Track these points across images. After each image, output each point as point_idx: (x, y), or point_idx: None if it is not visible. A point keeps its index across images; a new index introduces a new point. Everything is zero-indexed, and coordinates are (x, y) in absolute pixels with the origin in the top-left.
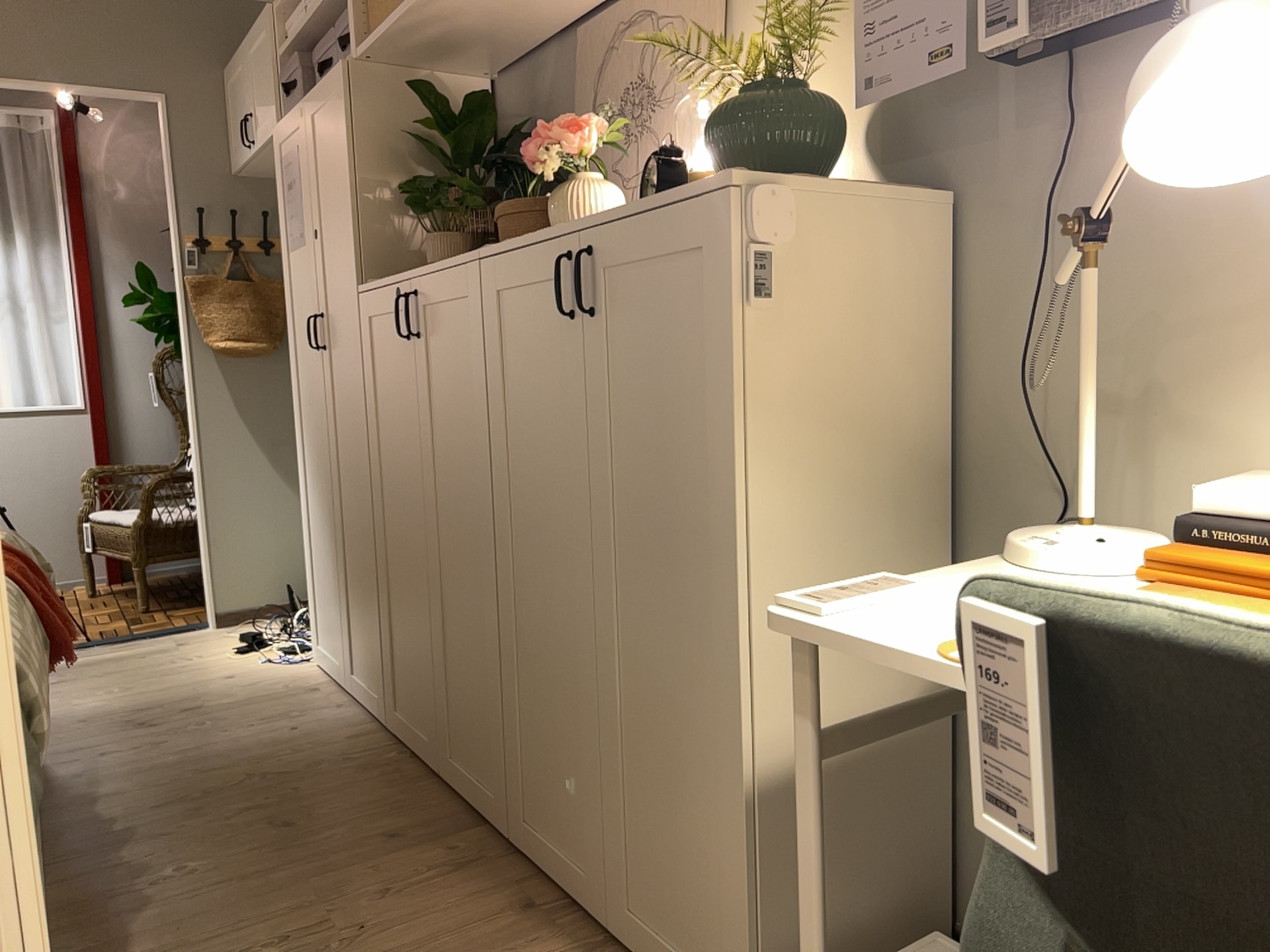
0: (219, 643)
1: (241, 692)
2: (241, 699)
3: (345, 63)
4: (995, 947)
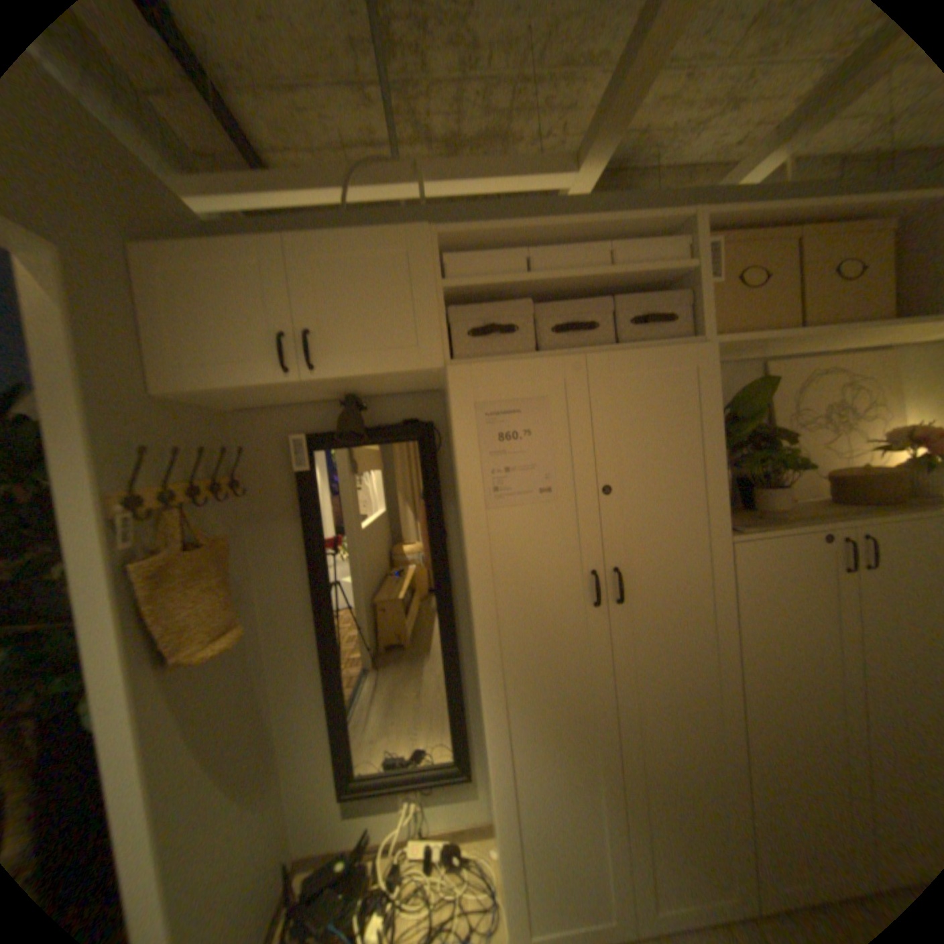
0: None
1: None
2: None
3: (711, 346)
4: None
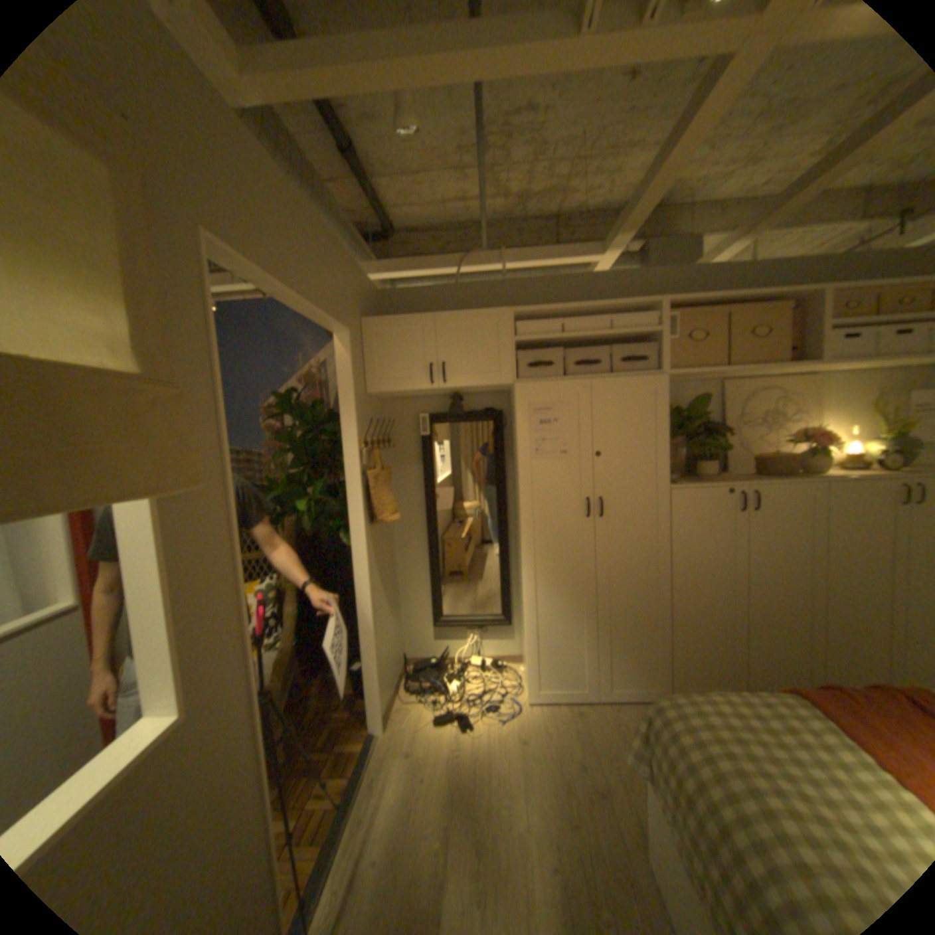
0: (430, 738)
1: (562, 743)
2: (577, 745)
3: (665, 377)
4: None
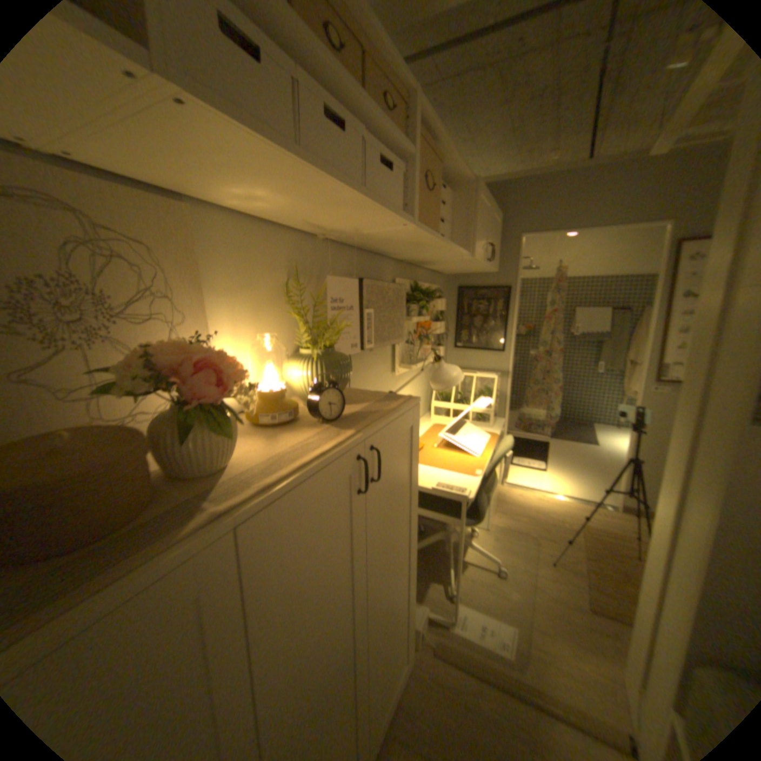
0: None
1: None
2: None
3: None
4: (483, 506)
